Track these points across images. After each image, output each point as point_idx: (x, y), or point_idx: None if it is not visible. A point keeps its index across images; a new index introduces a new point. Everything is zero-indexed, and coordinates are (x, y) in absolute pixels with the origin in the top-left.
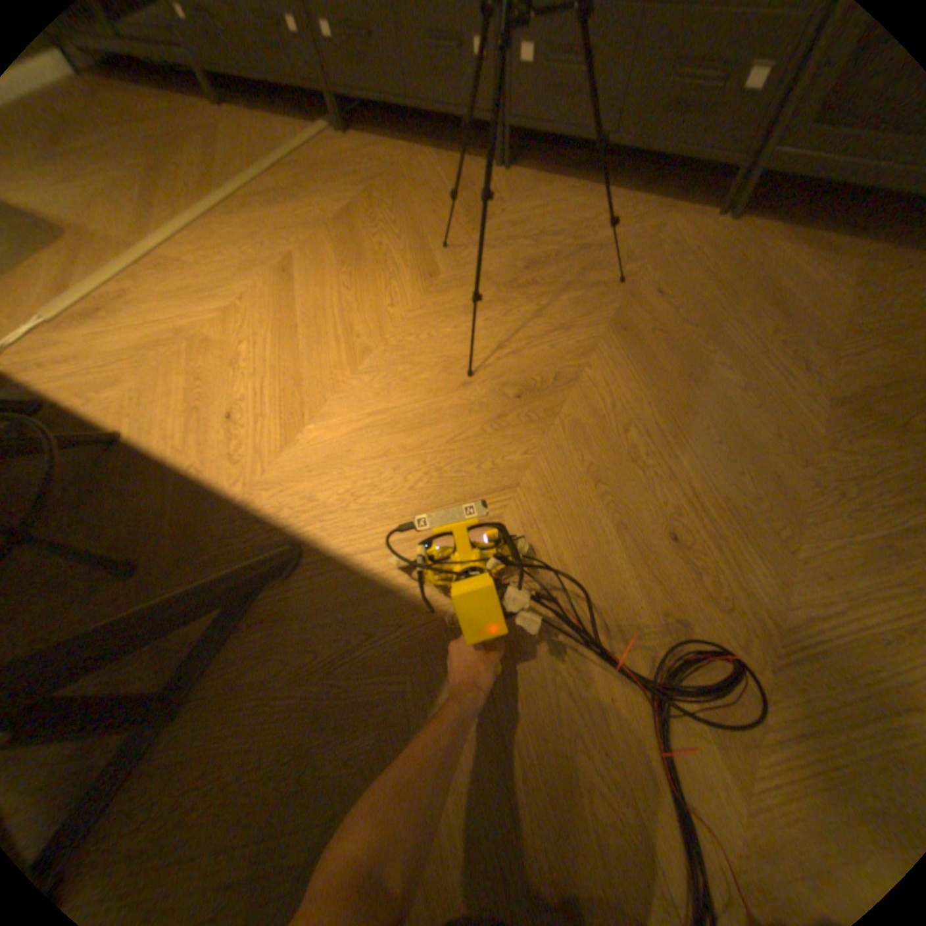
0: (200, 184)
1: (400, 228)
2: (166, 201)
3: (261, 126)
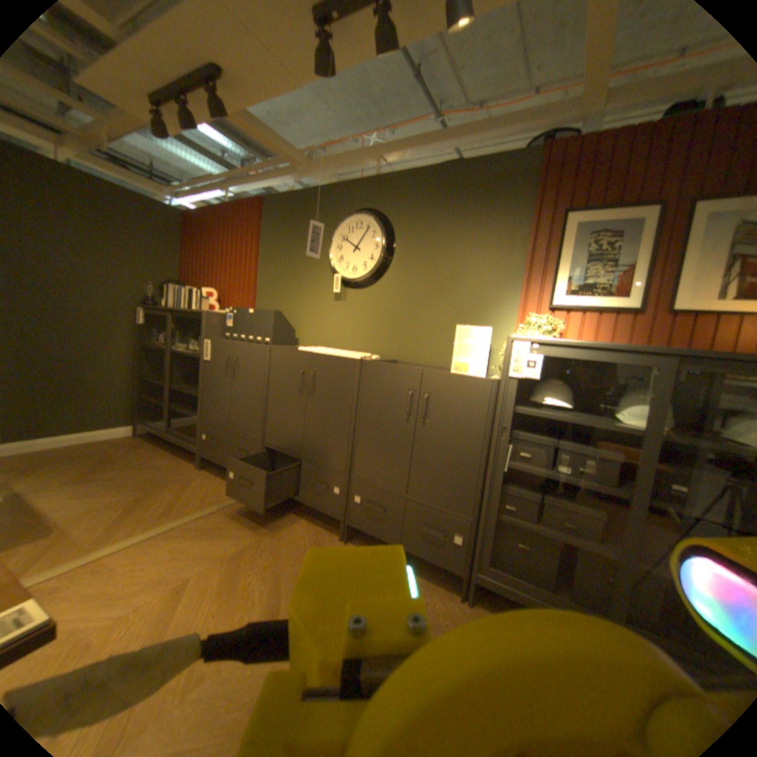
0: (161, 514)
1: (268, 571)
2: (133, 521)
3: (217, 484)
